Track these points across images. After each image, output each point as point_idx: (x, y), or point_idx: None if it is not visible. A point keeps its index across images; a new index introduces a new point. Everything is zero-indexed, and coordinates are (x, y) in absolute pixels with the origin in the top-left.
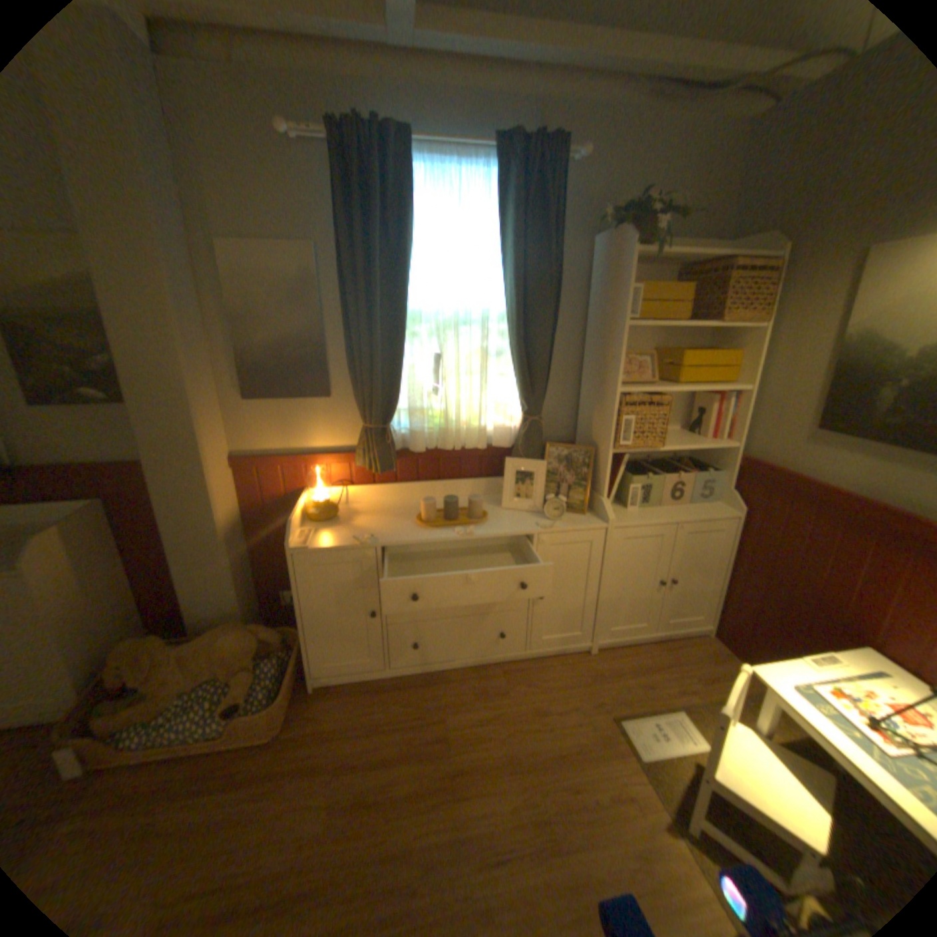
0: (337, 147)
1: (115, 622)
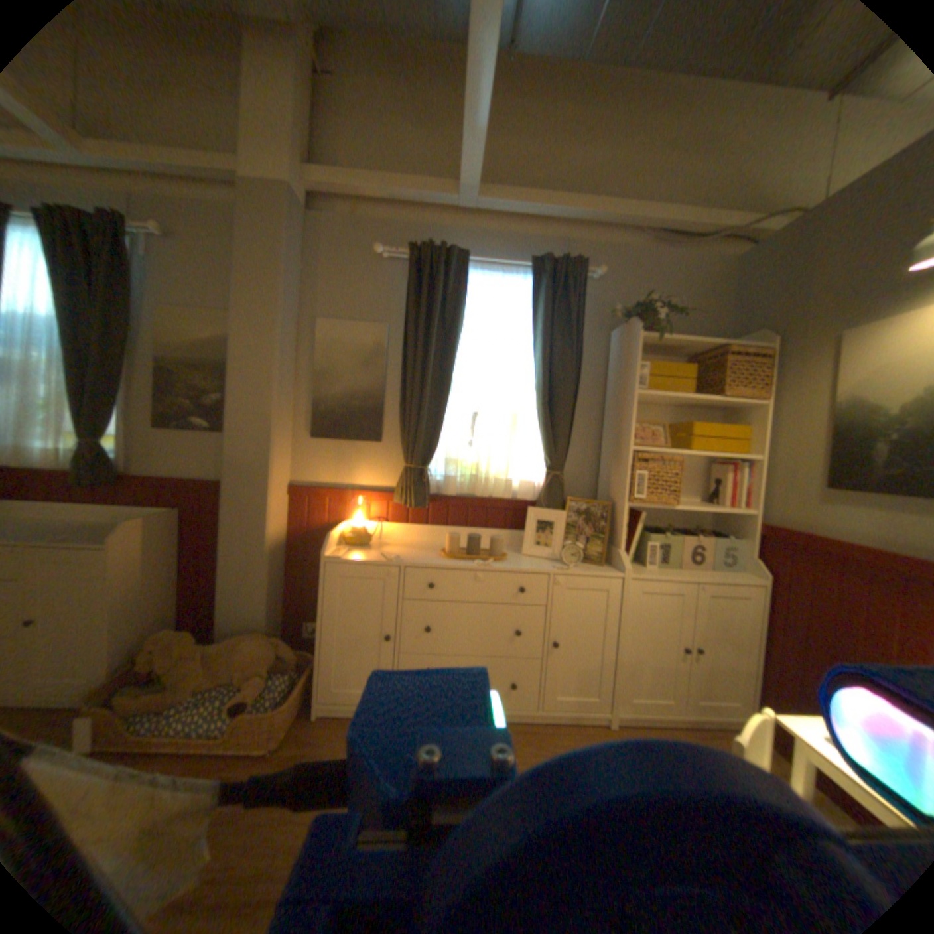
0: (416, 265)
1: (156, 623)
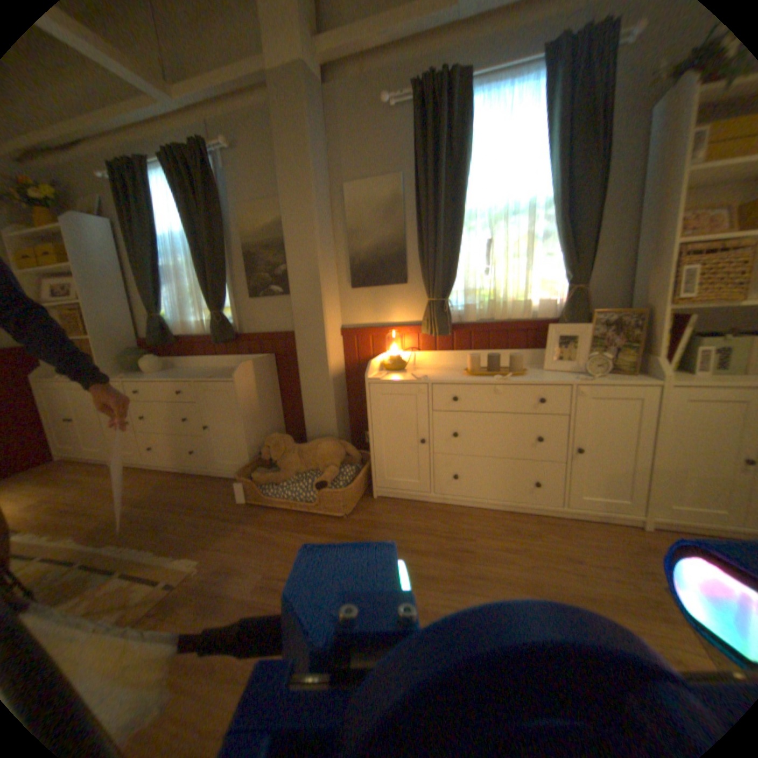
0: (421, 102)
1: (273, 430)
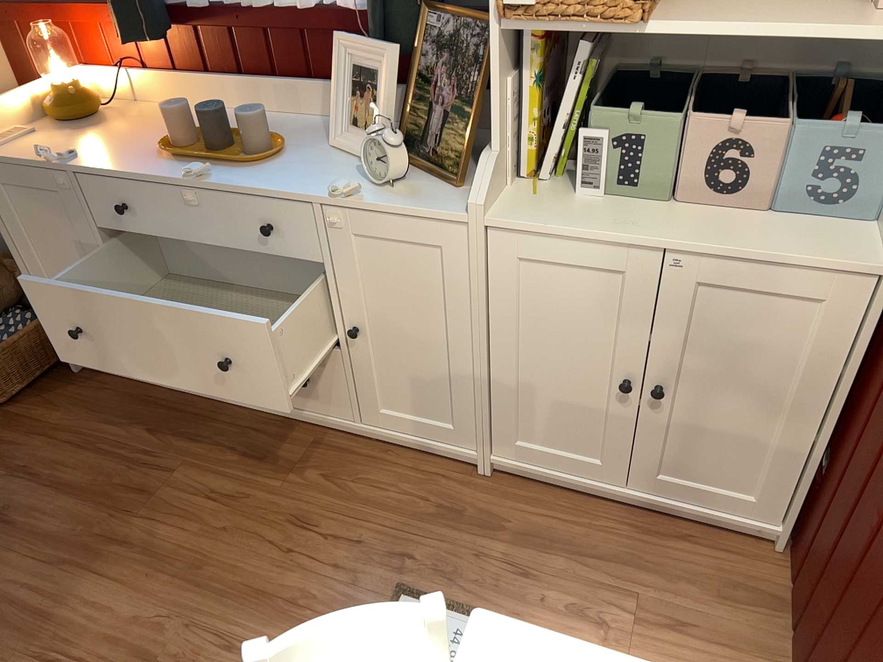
0: None
1: None
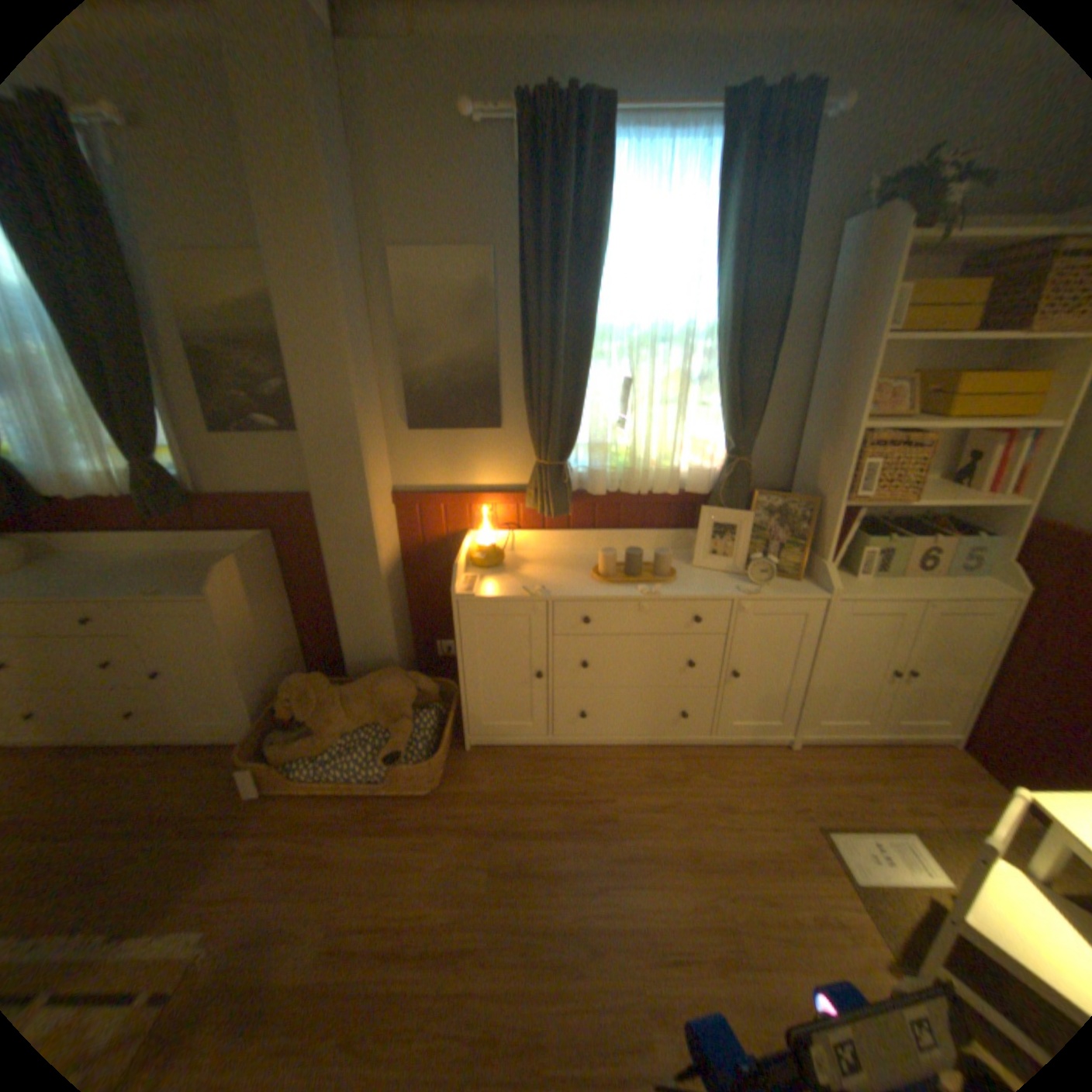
0: (525, 128)
1: (281, 656)
